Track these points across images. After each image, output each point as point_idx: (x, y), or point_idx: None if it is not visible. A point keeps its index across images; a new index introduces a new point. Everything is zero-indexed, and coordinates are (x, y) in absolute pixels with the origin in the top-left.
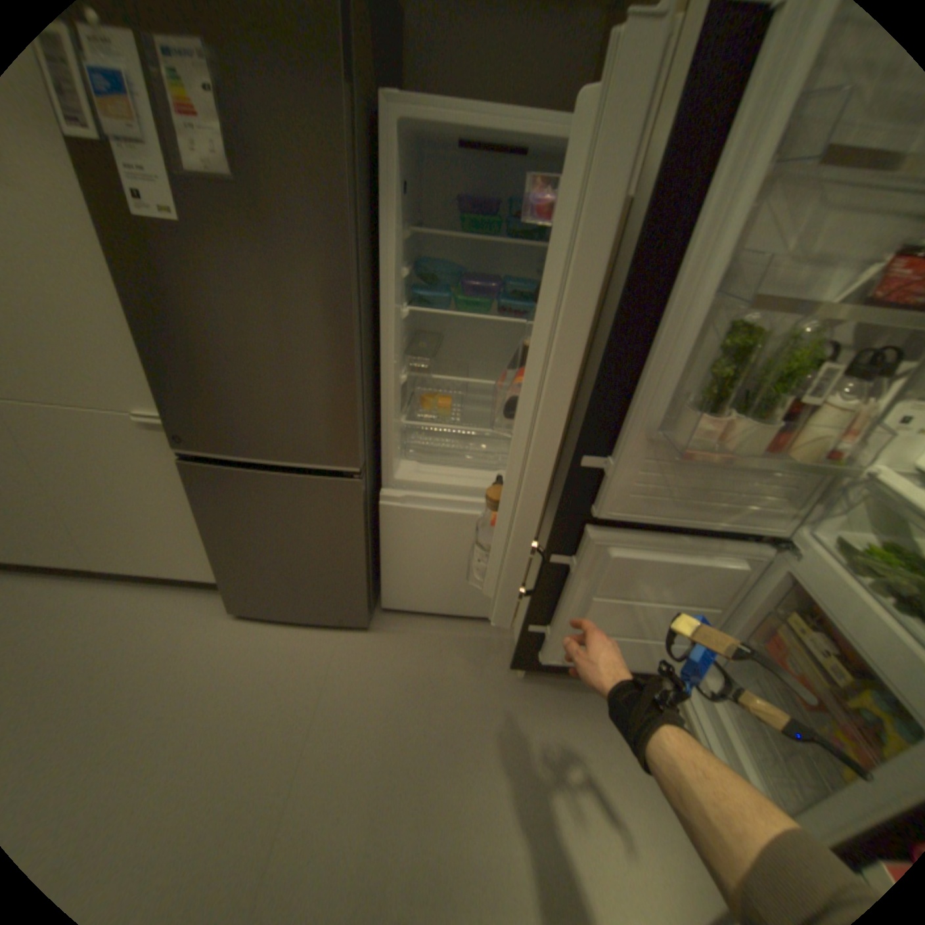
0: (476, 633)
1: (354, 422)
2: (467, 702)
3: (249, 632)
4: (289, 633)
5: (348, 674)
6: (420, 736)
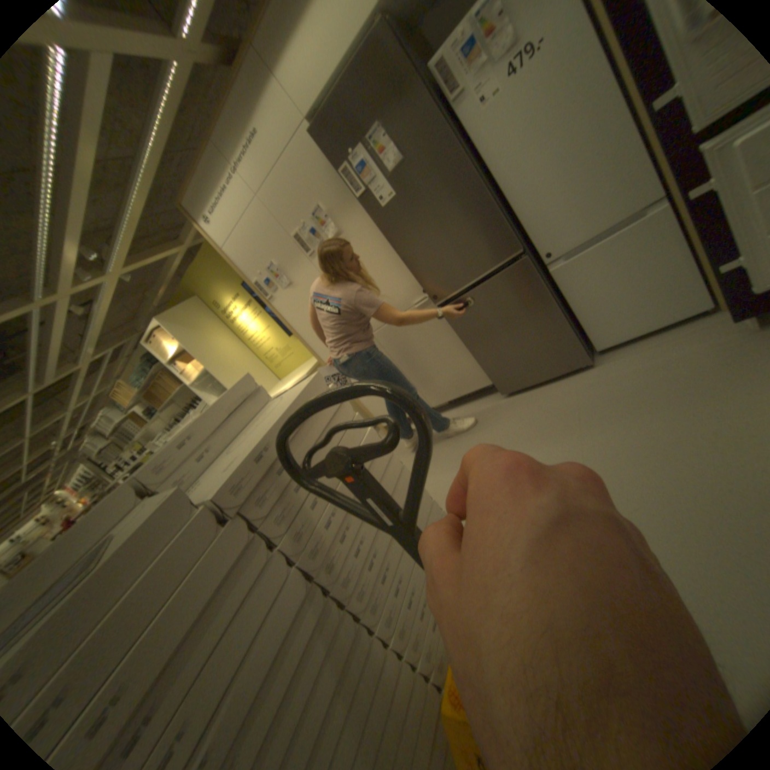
0: (695, 327)
1: (504, 223)
2: (705, 361)
3: (520, 398)
4: (543, 389)
5: (593, 388)
6: (669, 390)
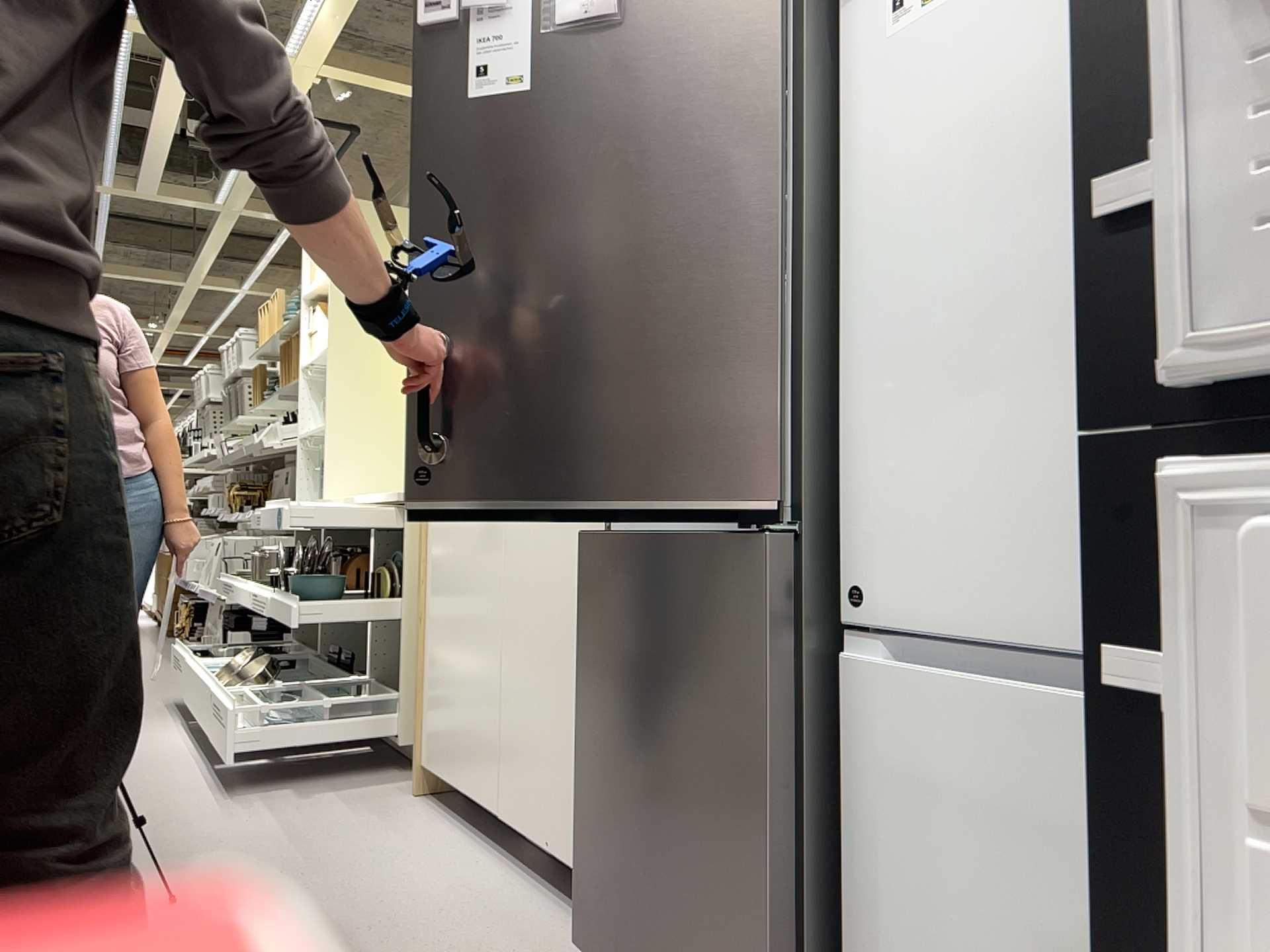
0: None
1: (766, 394)
2: None
3: None
4: None
5: None
6: None
